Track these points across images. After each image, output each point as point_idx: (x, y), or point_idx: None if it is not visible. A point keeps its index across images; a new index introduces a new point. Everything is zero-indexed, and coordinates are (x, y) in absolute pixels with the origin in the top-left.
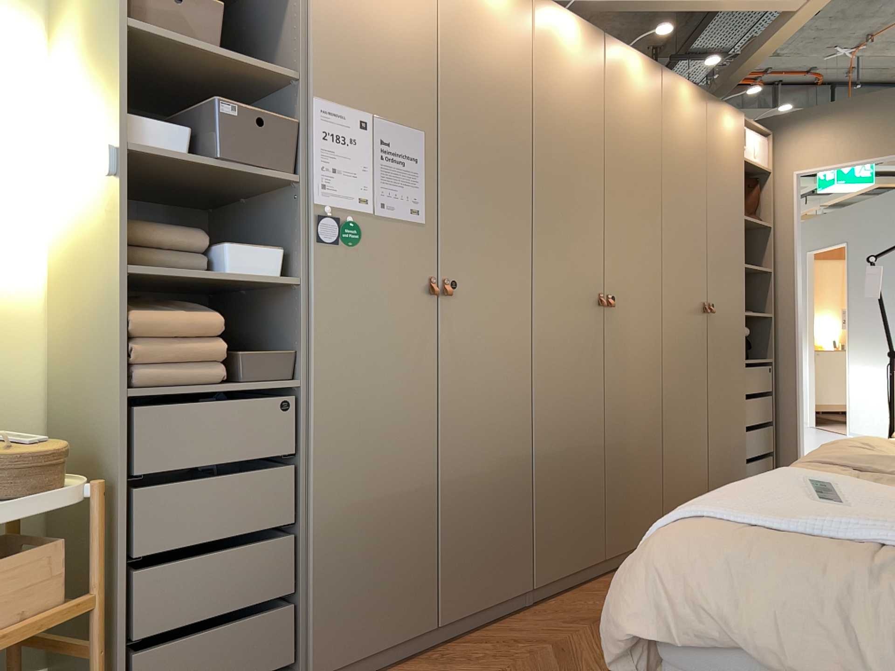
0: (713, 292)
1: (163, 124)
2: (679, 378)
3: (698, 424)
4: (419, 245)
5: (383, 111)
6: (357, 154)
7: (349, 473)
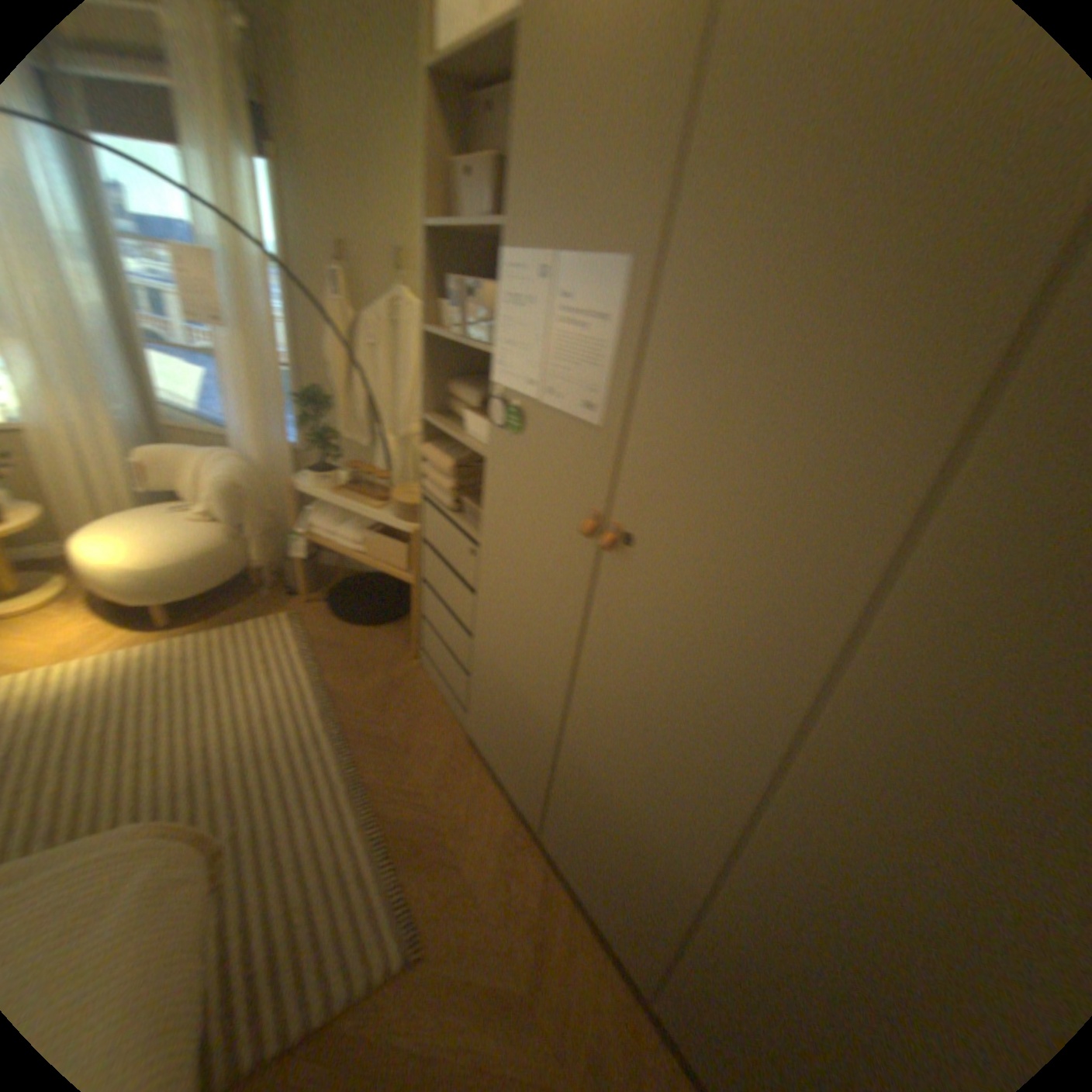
0: None
1: (444, 306)
2: None
3: None
4: (587, 461)
5: (571, 240)
6: (532, 318)
7: (493, 641)
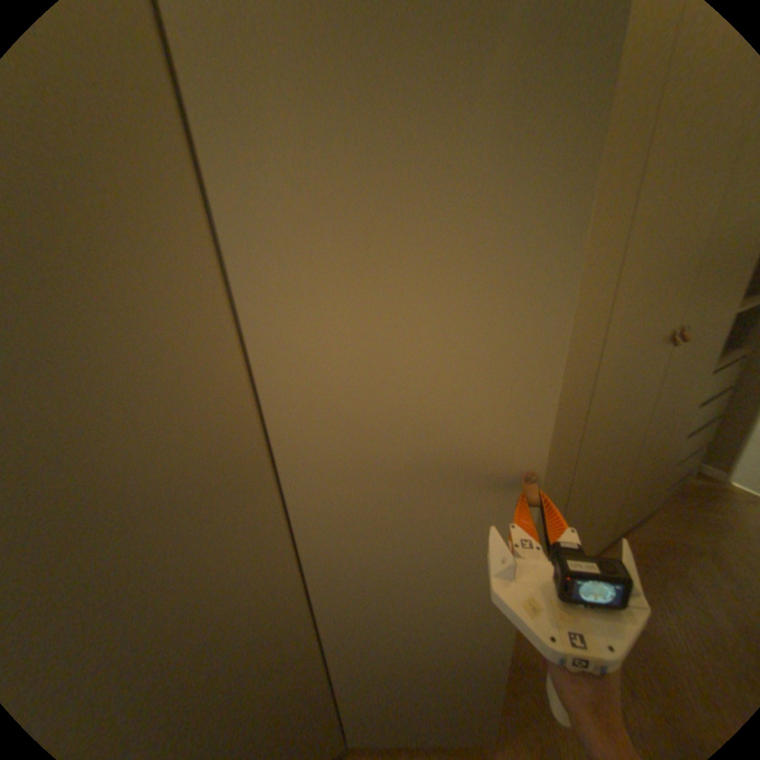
0: (694, 312)
1: None
2: (605, 447)
3: (620, 478)
4: None
5: None
6: None
7: None
